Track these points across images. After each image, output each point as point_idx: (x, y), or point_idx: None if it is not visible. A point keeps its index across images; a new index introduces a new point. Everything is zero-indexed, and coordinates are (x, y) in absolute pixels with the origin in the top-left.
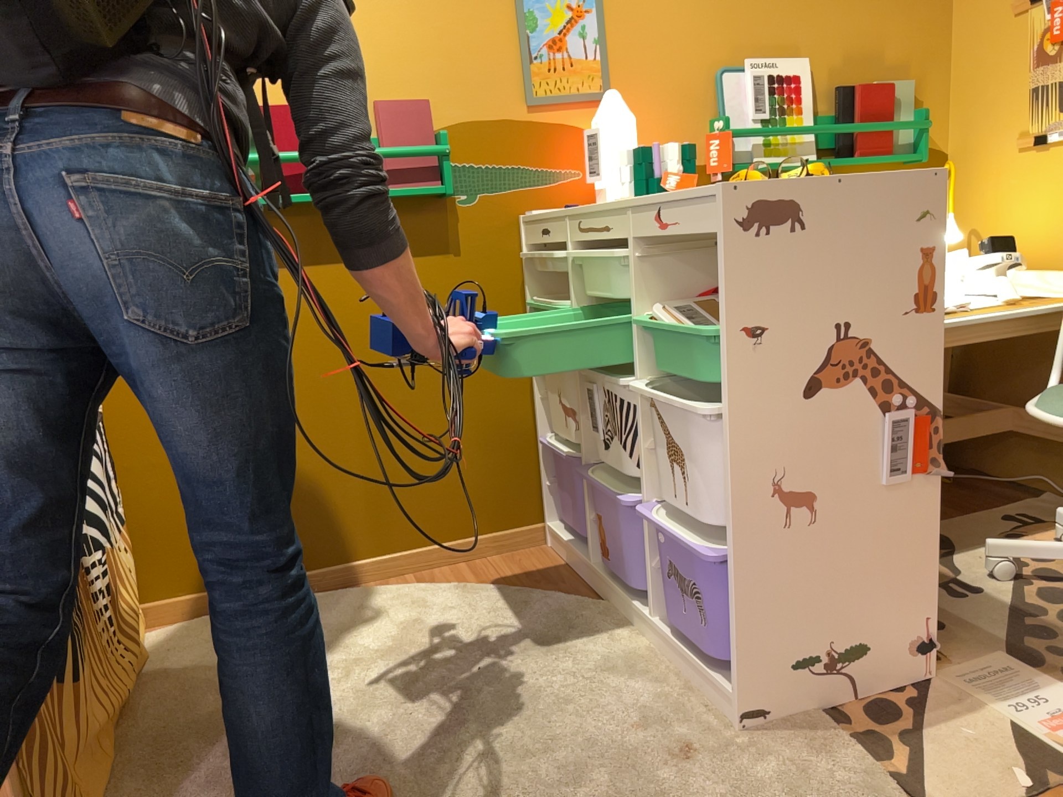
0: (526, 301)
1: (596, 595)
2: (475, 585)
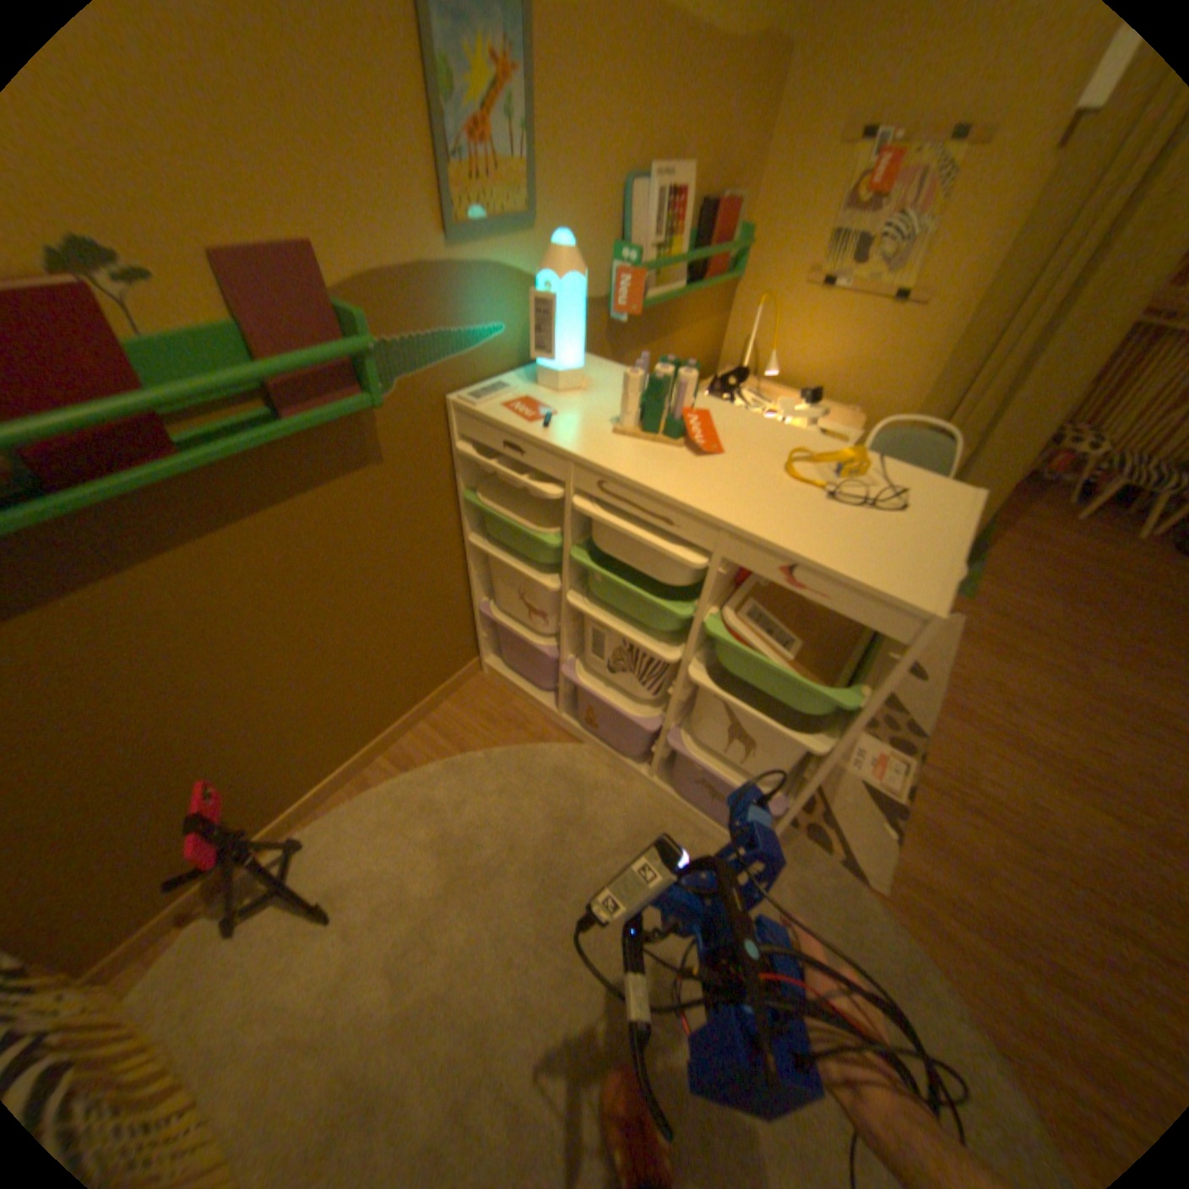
0: (457, 490)
1: (570, 733)
2: (463, 758)
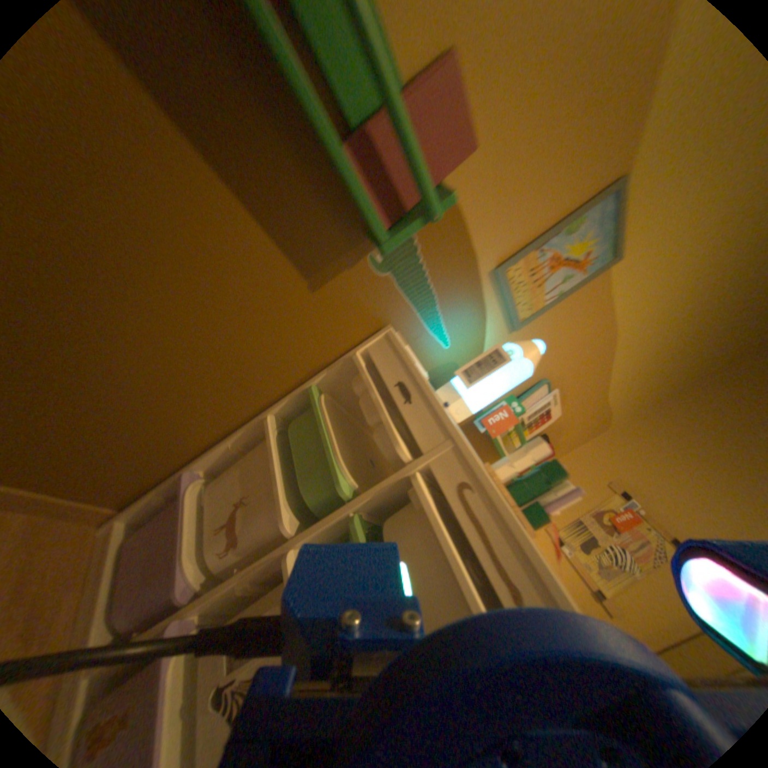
0: (311, 385)
1: None
2: None
